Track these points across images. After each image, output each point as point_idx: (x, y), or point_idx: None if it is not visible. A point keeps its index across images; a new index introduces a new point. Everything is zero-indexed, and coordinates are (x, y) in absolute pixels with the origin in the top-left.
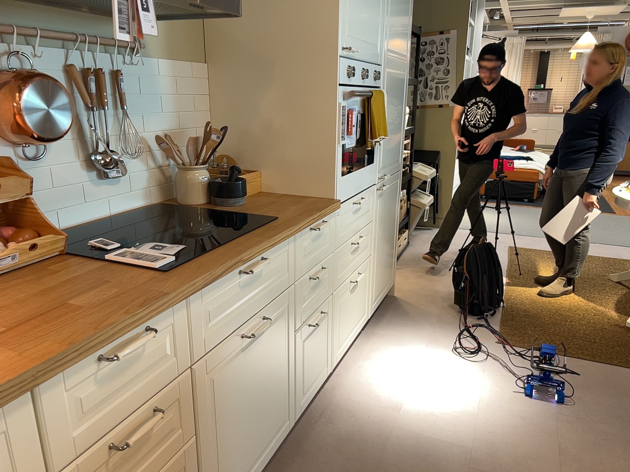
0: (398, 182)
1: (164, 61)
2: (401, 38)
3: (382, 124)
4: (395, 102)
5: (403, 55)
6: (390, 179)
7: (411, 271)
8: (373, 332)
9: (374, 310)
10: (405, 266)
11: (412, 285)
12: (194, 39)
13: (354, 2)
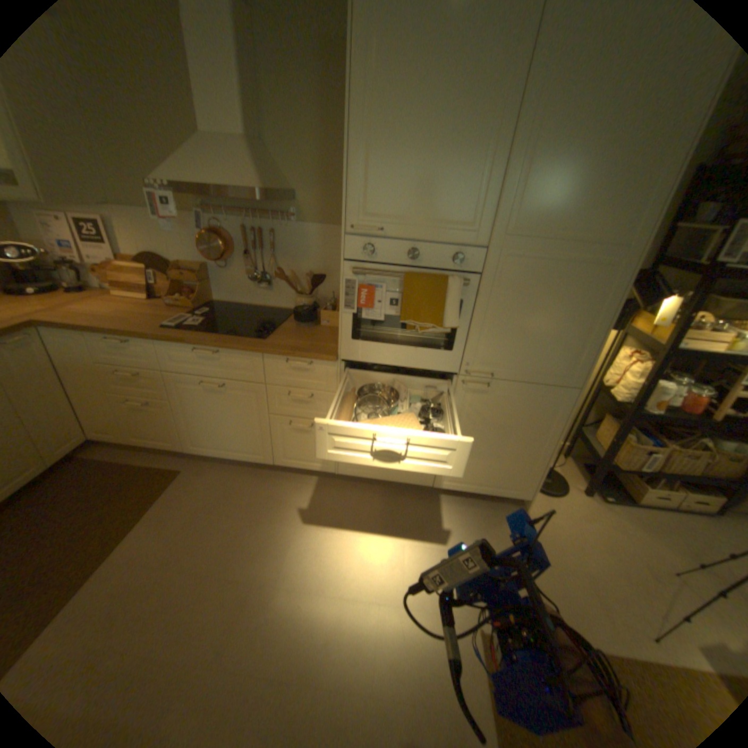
0: (562, 399)
1: (312, 224)
2: (599, 206)
3: (435, 311)
4: (553, 296)
5: (608, 233)
6: (522, 386)
7: (619, 527)
8: (433, 502)
9: (451, 490)
10: (627, 518)
11: (575, 530)
12: None
13: (383, 173)
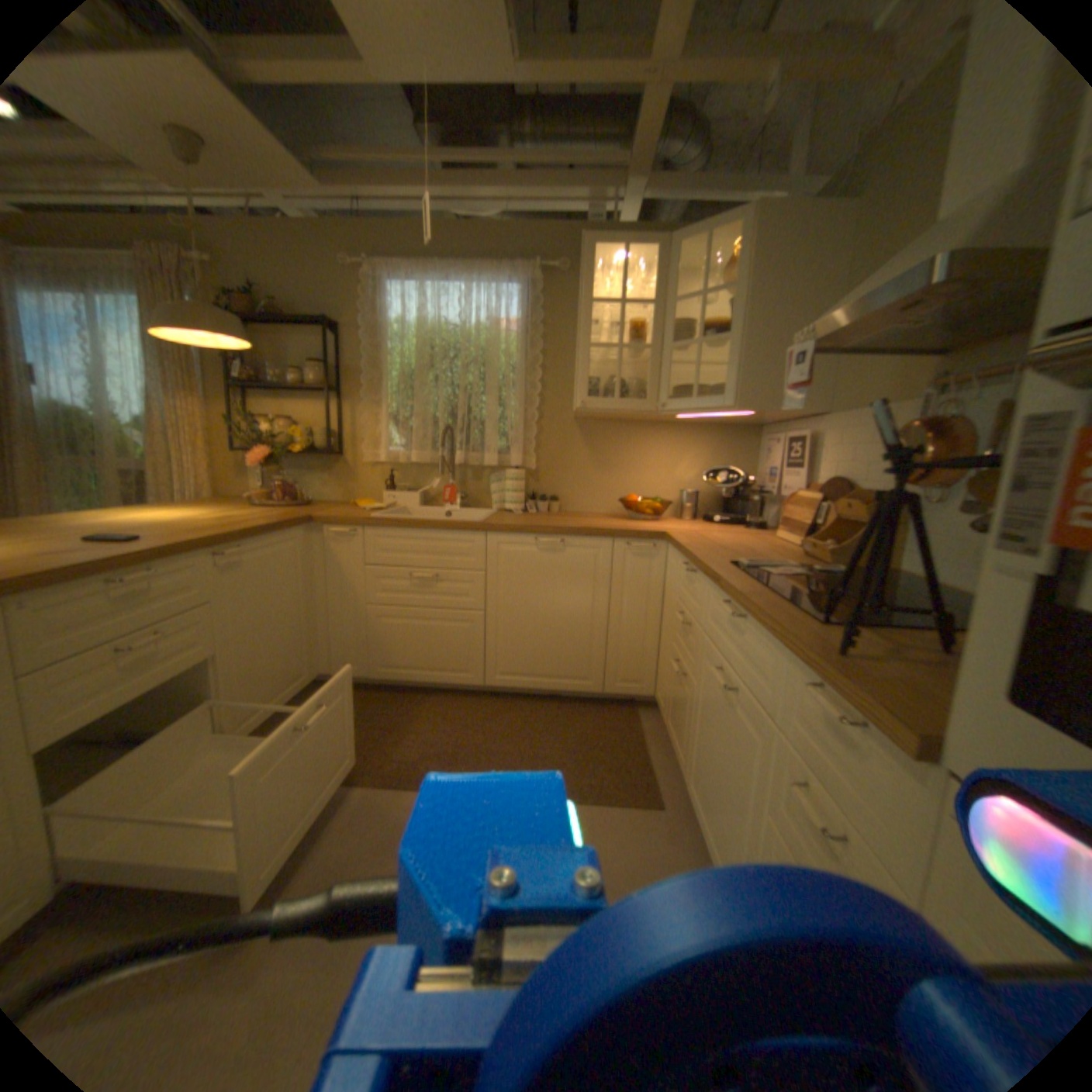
0: None
1: None
2: None
3: None
4: None
5: None
6: None
7: None
8: None
9: None
10: None
11: None
12: None
13: None
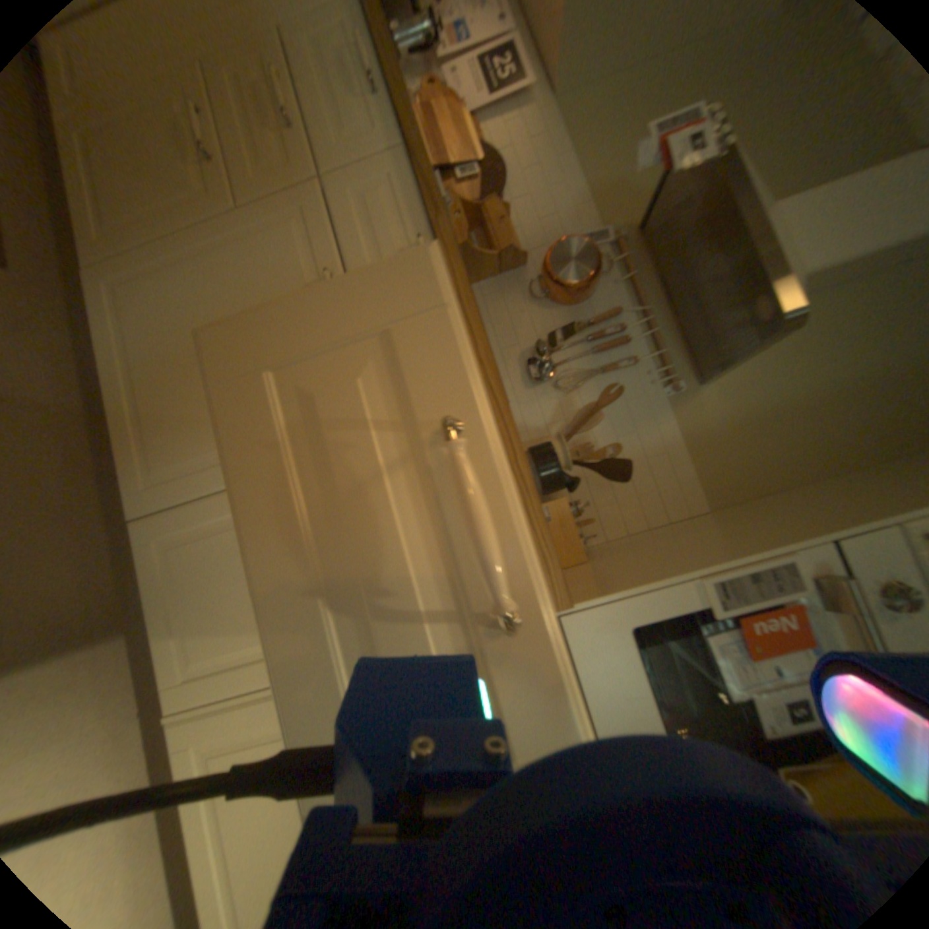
0: None
1: (677, 429)
2: None
3: None
4: None
5: None
6: None
7: None
8: None
9: None
10: None
11: None
12: (730, 480)
13: None
